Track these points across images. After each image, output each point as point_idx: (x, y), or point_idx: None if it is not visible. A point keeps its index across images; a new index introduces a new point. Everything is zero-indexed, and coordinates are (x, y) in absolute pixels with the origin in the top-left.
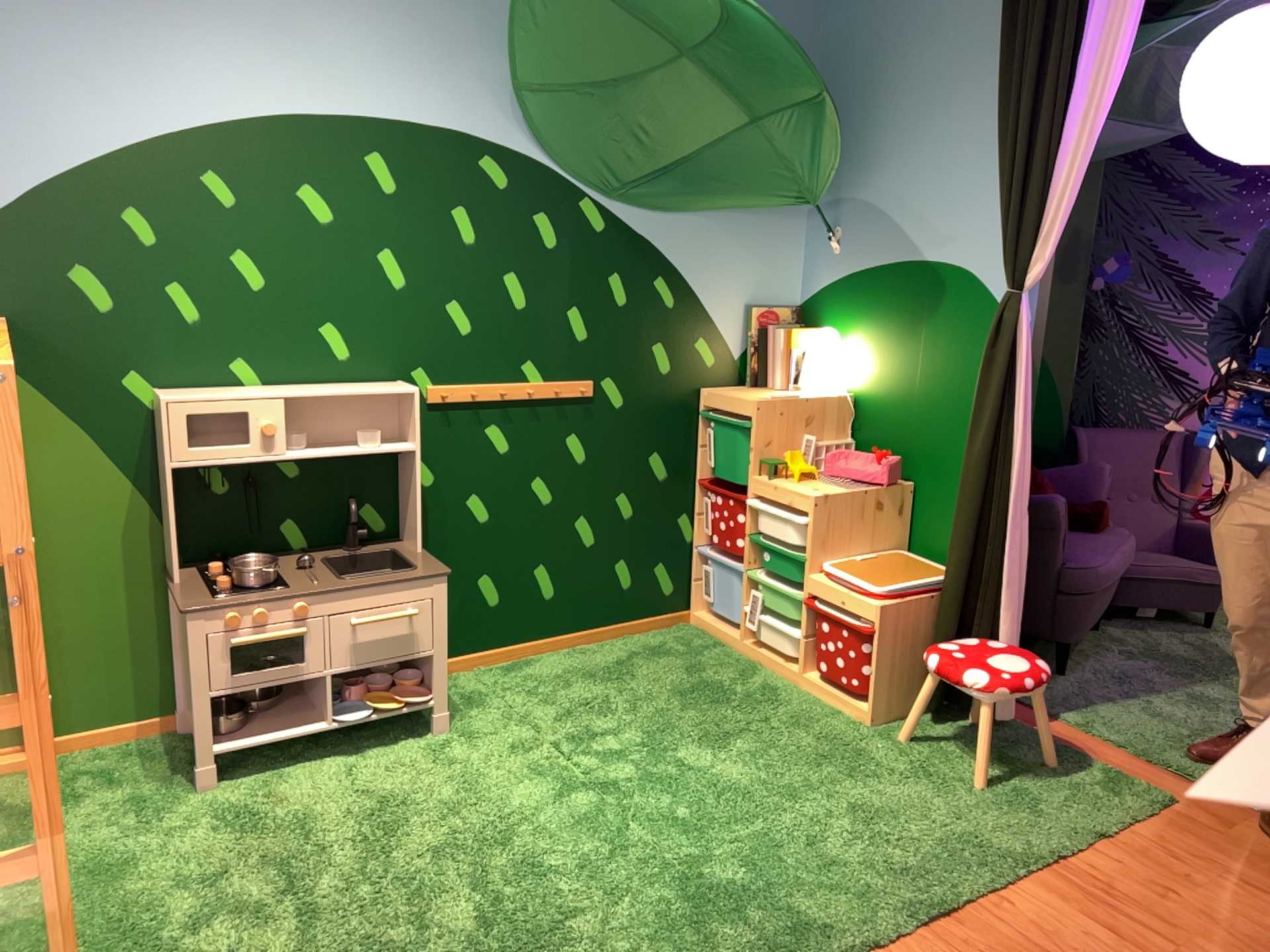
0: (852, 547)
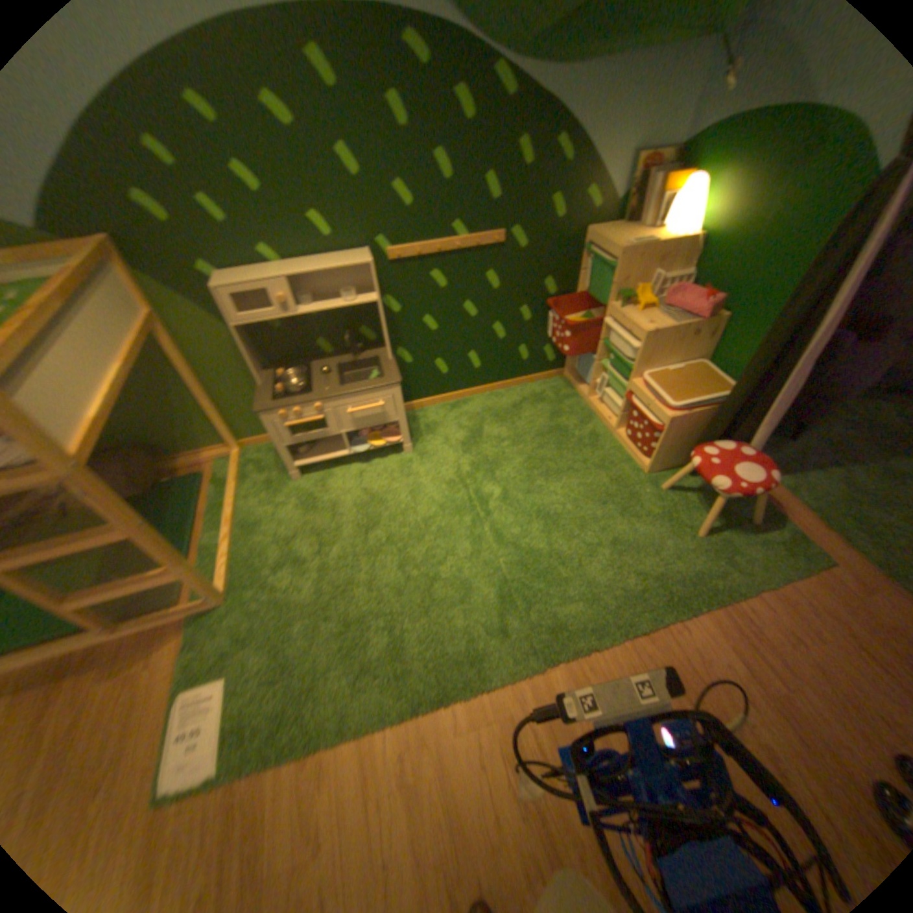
0: (672, 362)
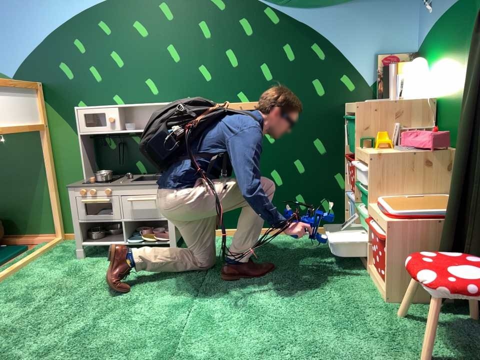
0: (406, 189)
